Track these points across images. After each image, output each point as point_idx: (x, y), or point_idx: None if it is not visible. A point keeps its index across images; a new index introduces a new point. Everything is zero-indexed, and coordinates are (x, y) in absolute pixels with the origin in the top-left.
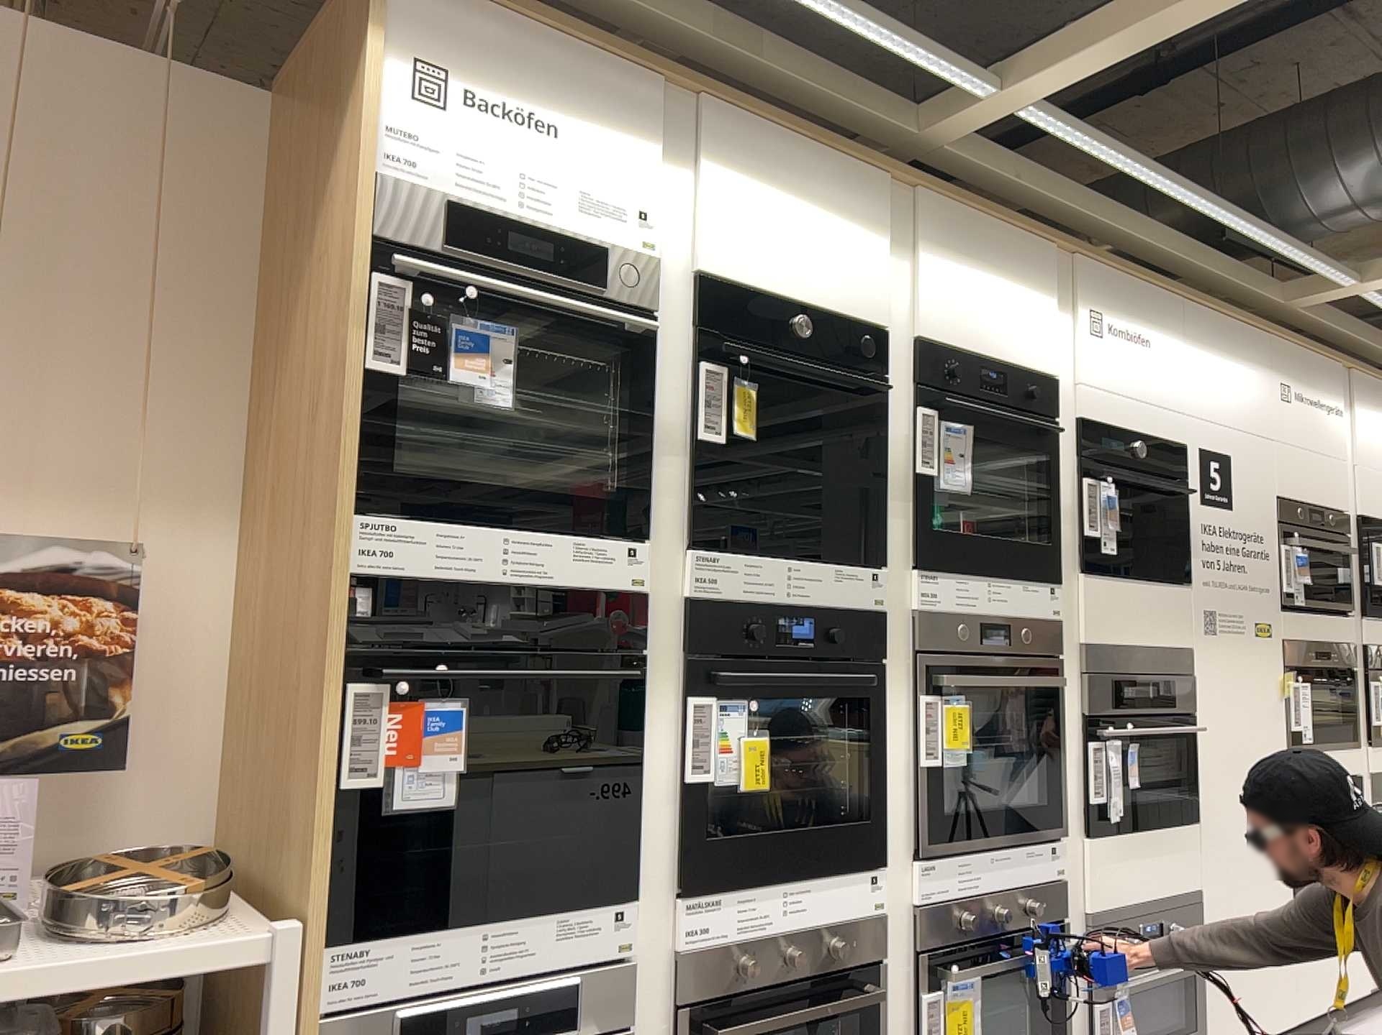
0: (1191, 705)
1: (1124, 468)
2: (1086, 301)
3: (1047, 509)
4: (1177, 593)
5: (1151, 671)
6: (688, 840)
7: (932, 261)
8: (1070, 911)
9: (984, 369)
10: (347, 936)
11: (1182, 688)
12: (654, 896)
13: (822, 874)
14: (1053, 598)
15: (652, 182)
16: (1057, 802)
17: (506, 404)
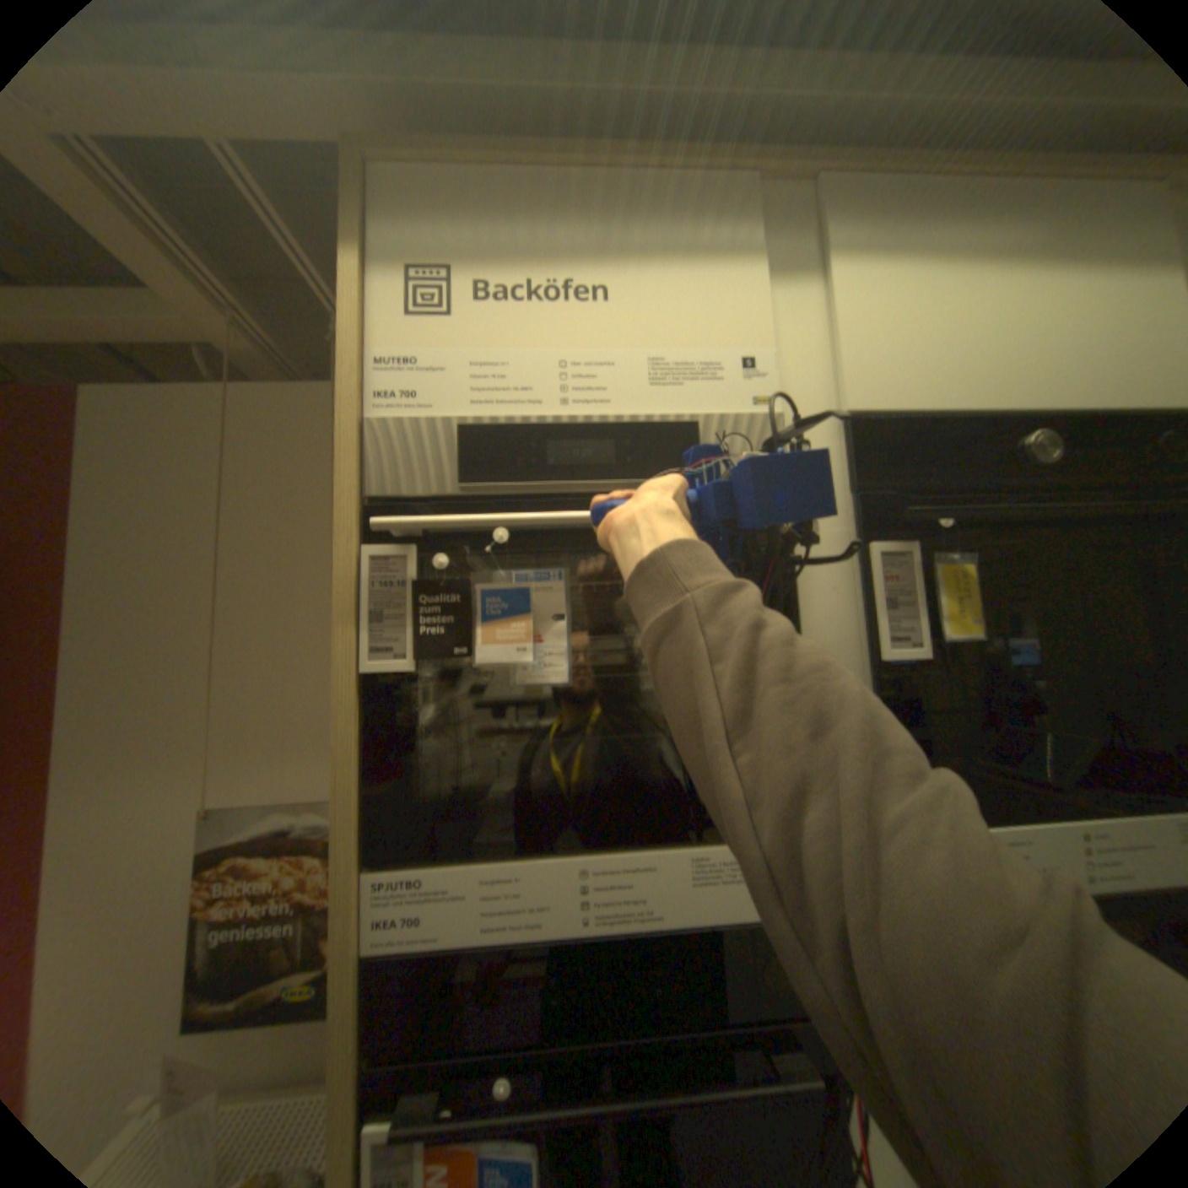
0: None
1: None
2: None
3: None
4: None
5: None
6: None
7: None
8: None
9: None
10: None
11: None
12: None
13: None
14: None
15: (754, 308)
16: None
17: (562, 677)
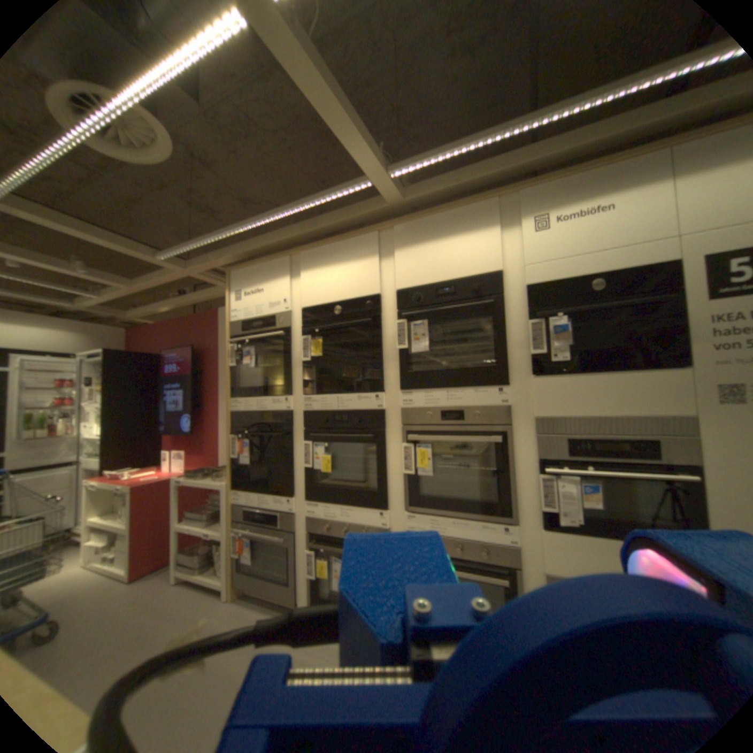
0: (691, 458)
1: (585, 299)
2: (530, 211)
3: (495, 344)
4: (666, 374)
5: (625, 432)
6: (305, 483)
7: (400, 253)
8: (529, 567)
9: (439, 287)
10: (236, 489)
11: (674, 445)
12: (300, 497)
13: (355, 505)
14: (501, 392)
15: (285, 288)
16: (508, 504)
17: (254, 365)
